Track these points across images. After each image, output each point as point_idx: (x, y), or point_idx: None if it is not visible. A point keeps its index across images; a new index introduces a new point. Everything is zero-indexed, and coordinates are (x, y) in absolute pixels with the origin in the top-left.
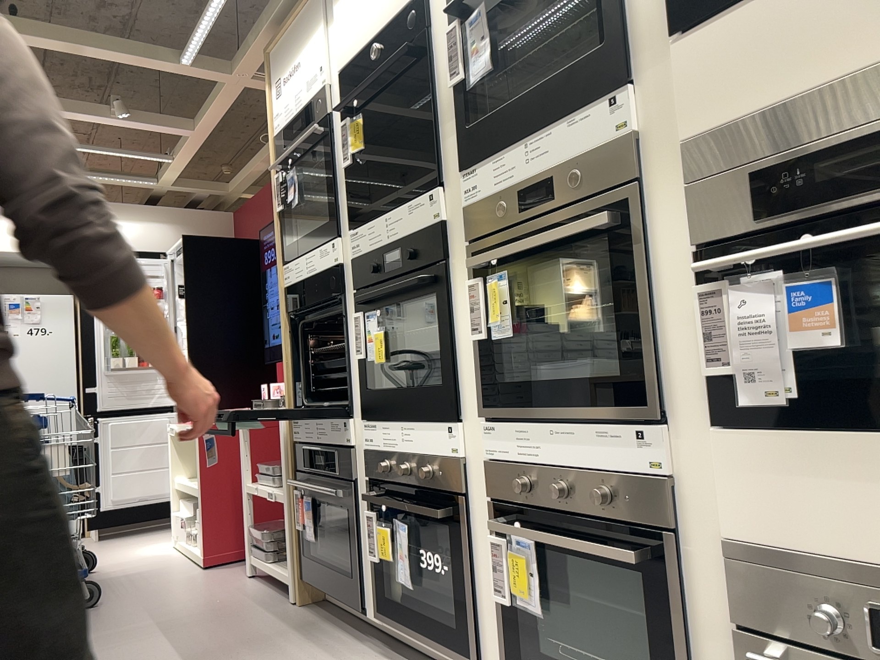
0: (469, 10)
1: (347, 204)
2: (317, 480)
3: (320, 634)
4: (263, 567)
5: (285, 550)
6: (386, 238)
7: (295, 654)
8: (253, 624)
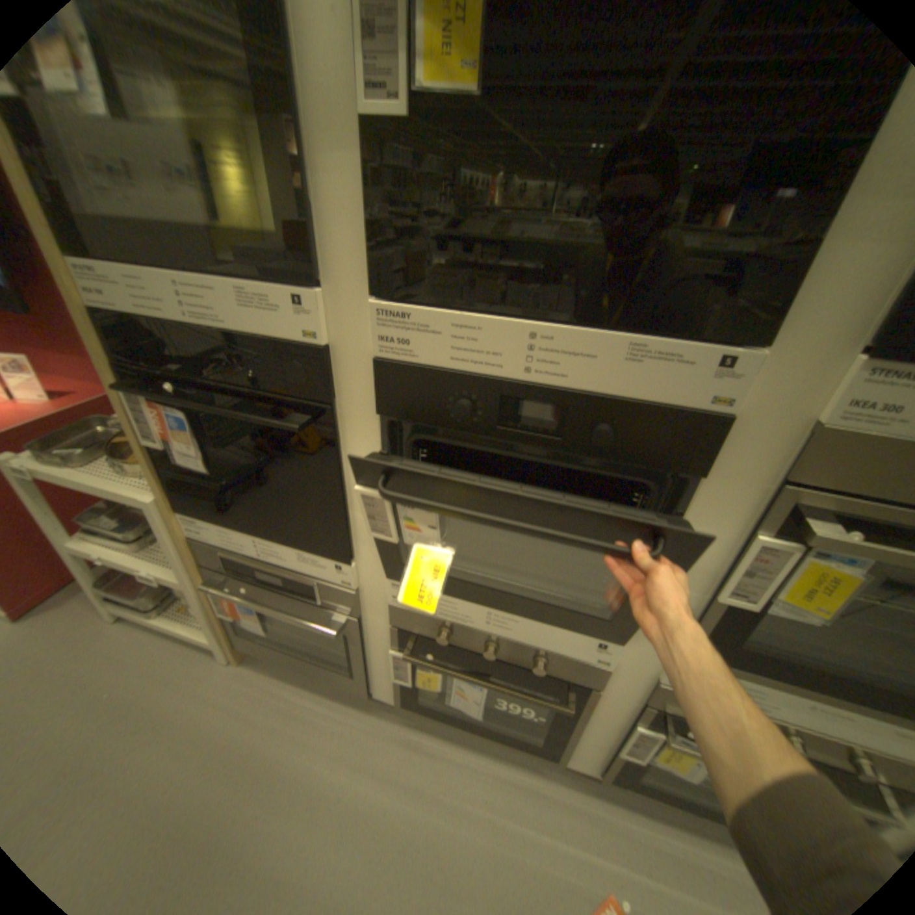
0: None
1: (358, 218)
2: (262, 589)
3: (307, 715)
4: (143, 623)
5: (167, 596)
6: (527, 373)
7: (310, 770)
8: (204, 730)
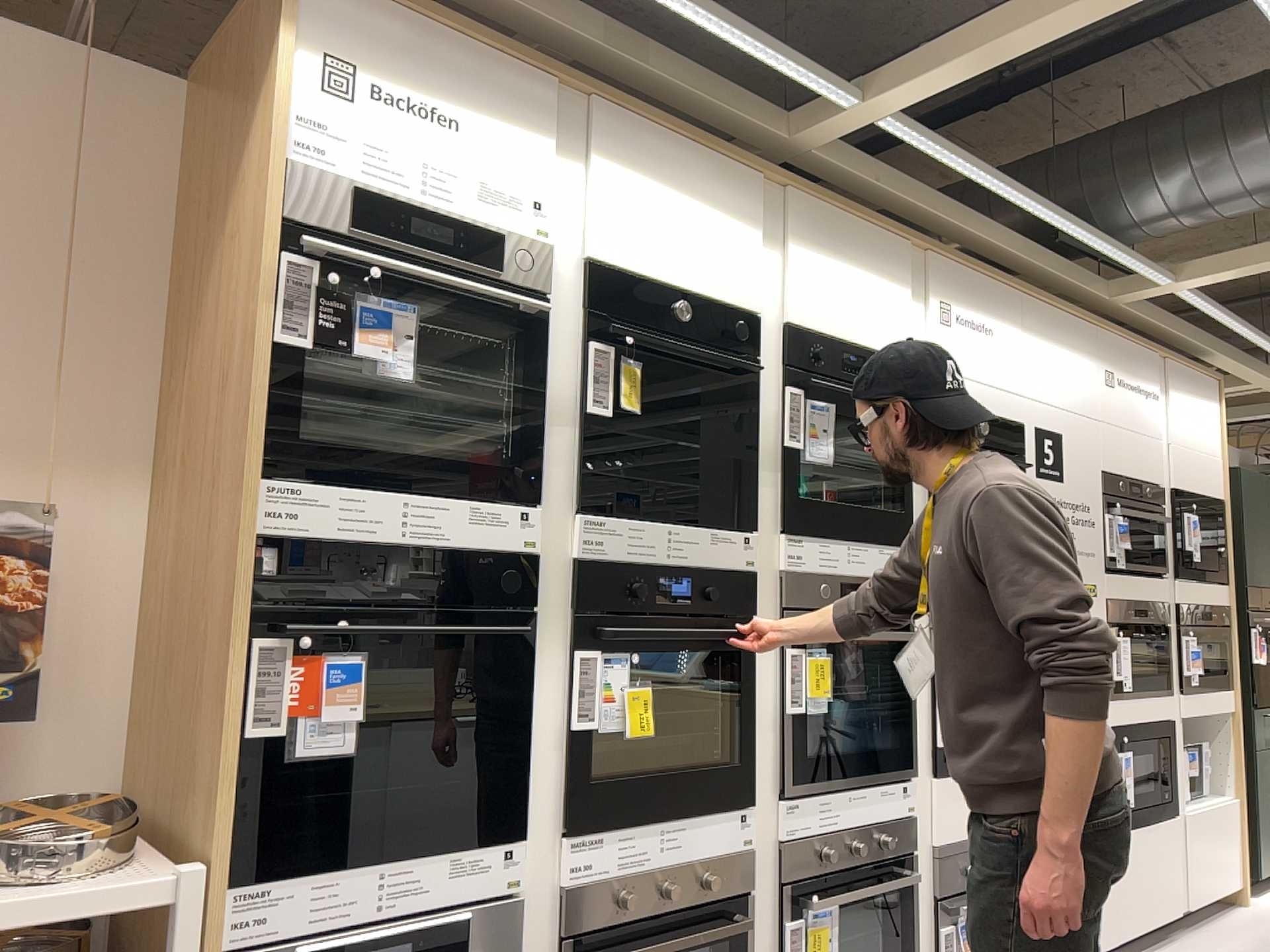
0: (807, 393)
1: (571, 464)
2: None
3: None
4: None
5: None
6: (668, 556)
7: None
8: None
